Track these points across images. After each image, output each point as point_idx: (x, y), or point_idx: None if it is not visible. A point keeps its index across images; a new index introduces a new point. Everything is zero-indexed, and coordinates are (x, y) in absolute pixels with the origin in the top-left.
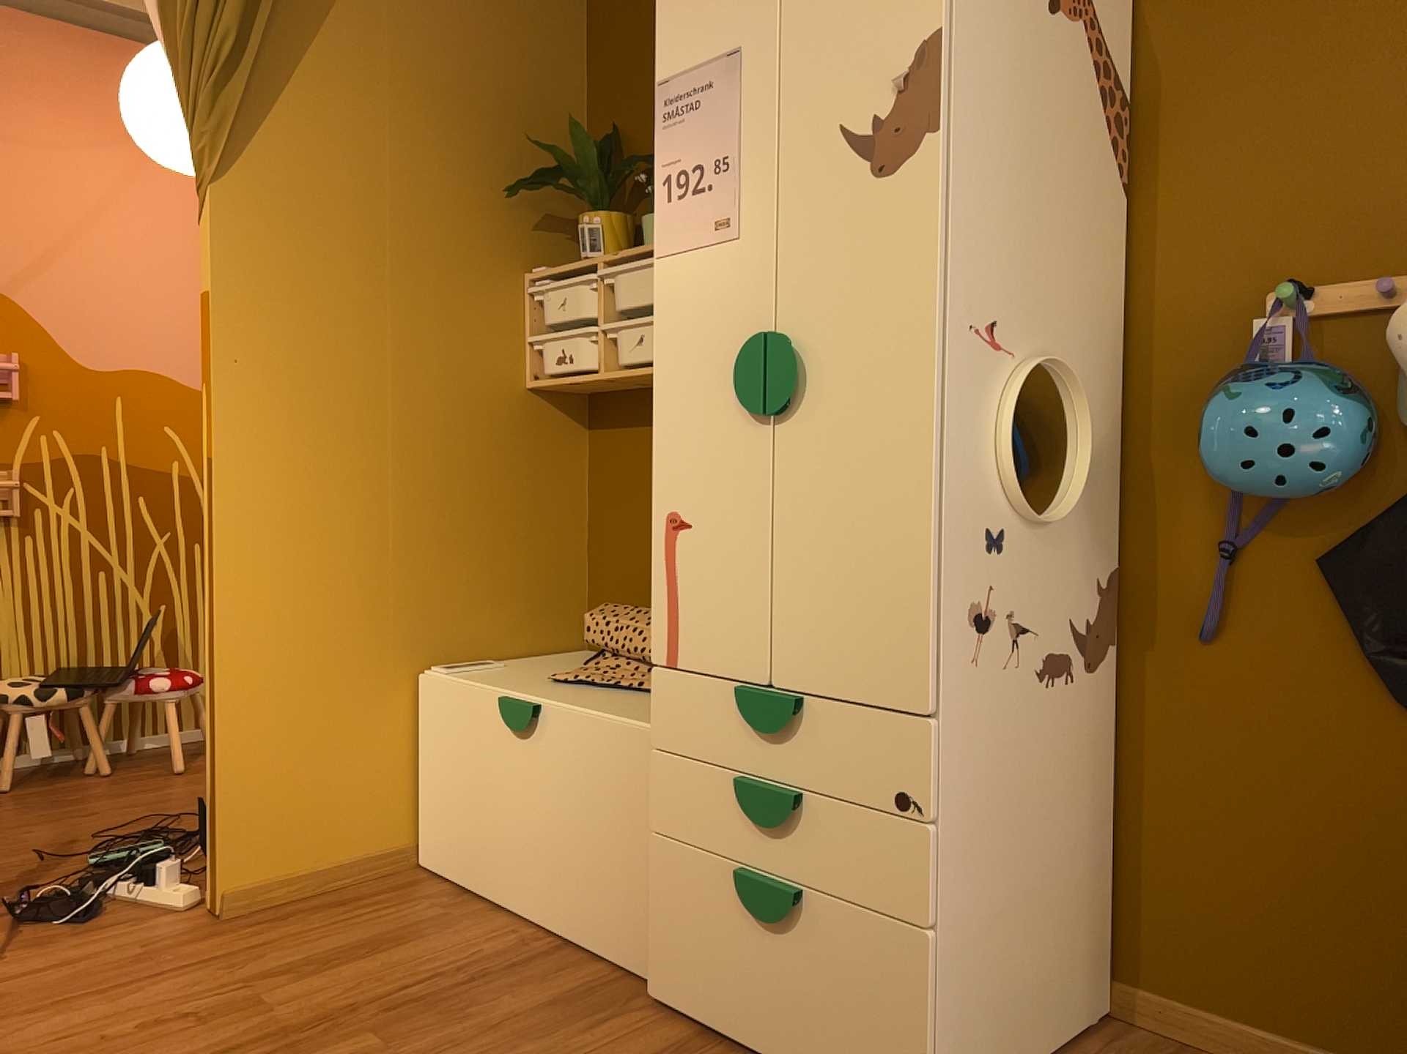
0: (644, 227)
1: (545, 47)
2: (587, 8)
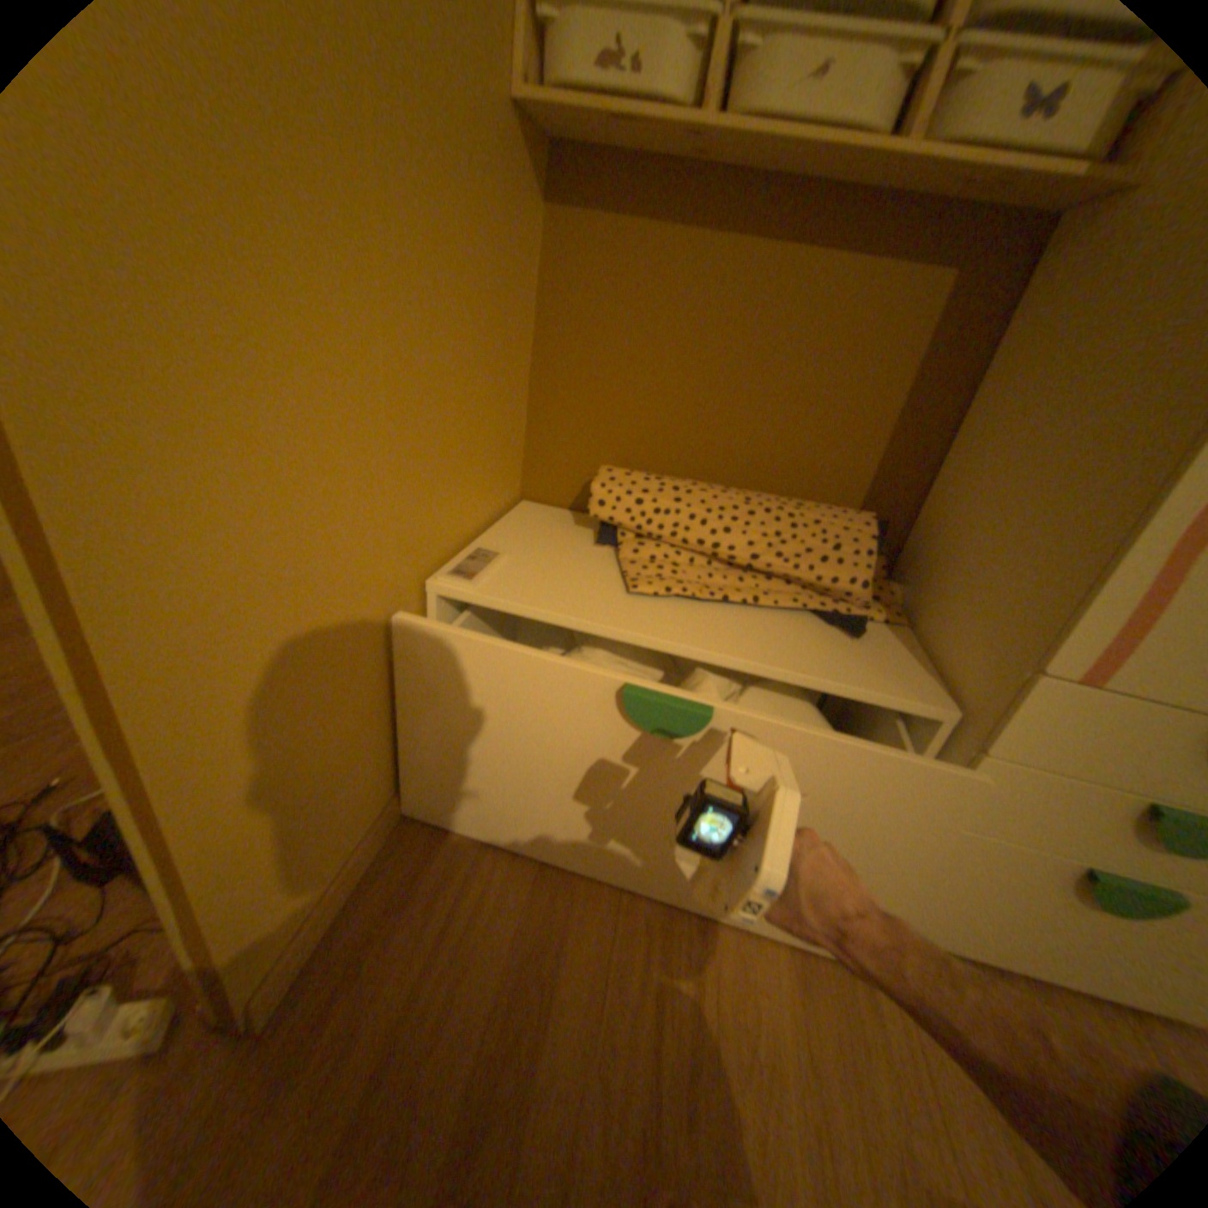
0: None
1: None
2: None
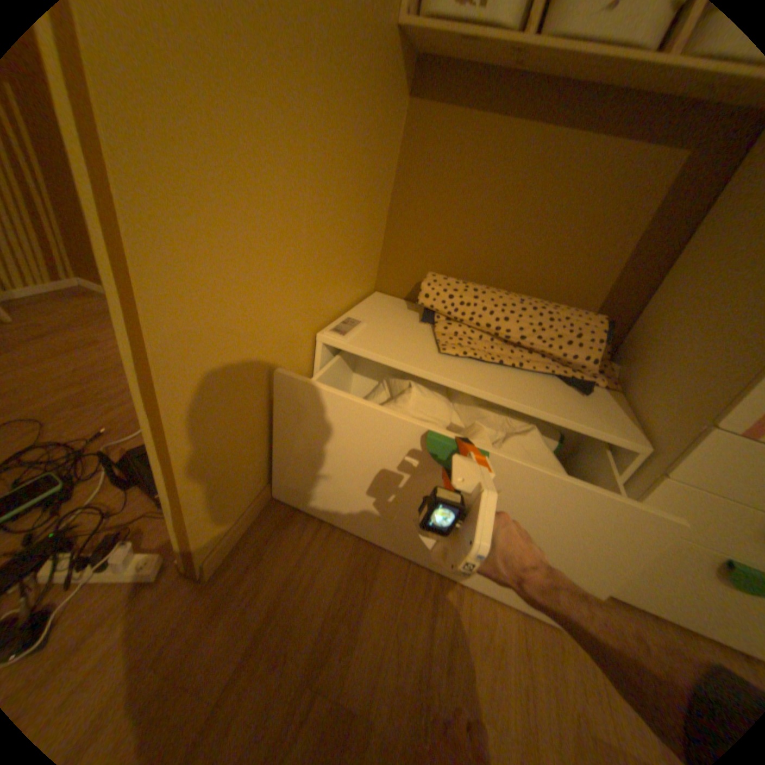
0: None
1: None
2: None
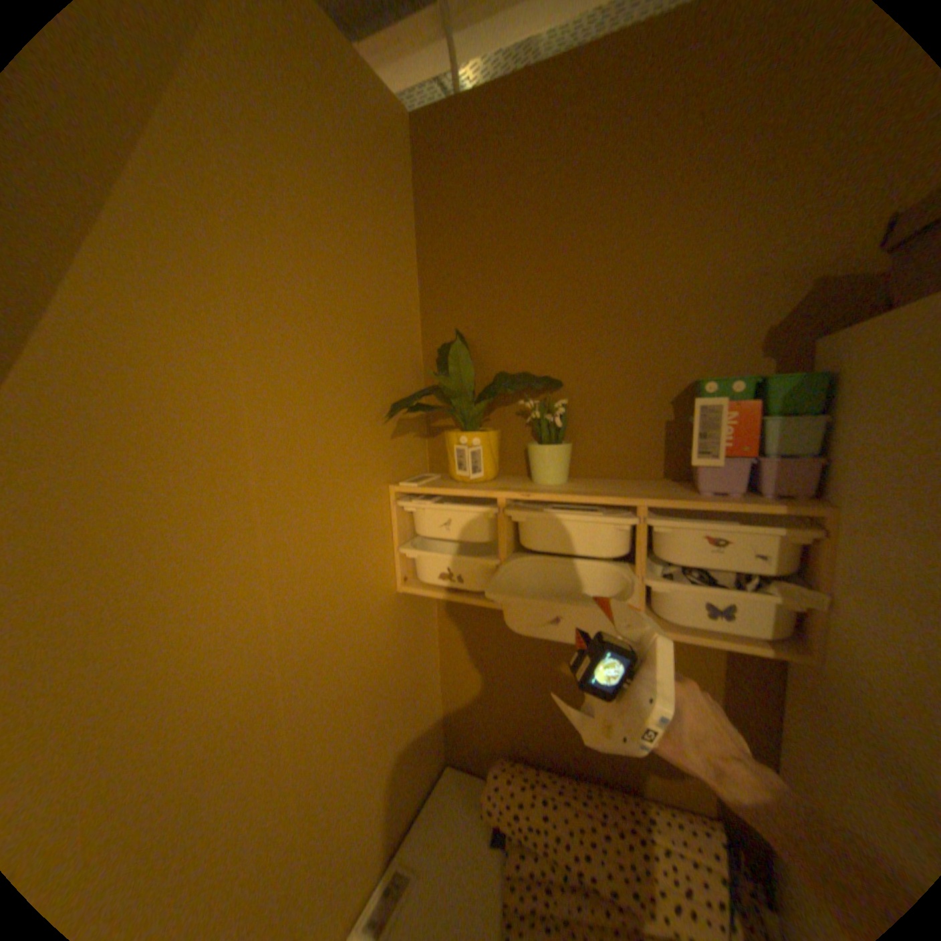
0: (537, 453)
1: (387, 241)
2: (413, 201)
